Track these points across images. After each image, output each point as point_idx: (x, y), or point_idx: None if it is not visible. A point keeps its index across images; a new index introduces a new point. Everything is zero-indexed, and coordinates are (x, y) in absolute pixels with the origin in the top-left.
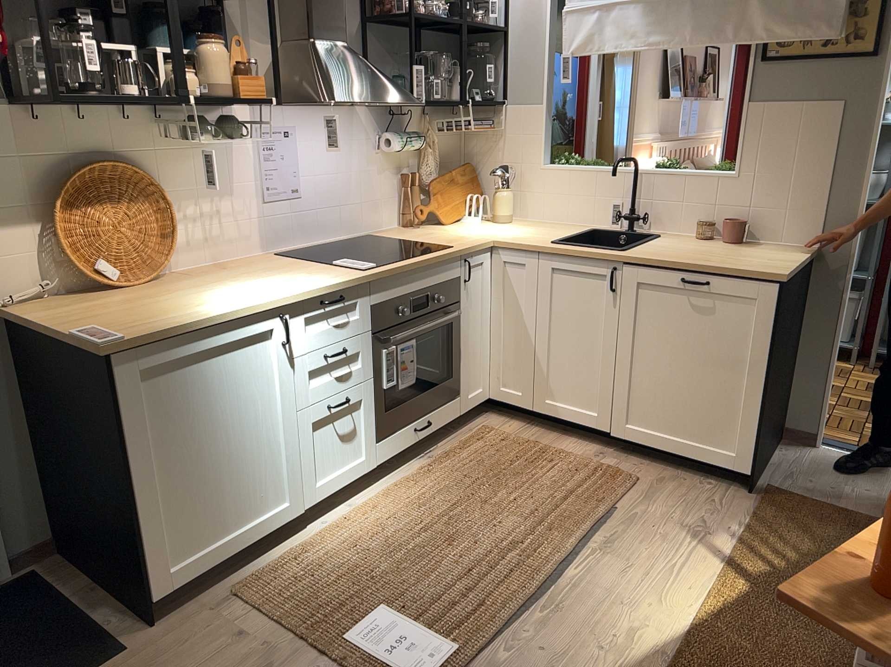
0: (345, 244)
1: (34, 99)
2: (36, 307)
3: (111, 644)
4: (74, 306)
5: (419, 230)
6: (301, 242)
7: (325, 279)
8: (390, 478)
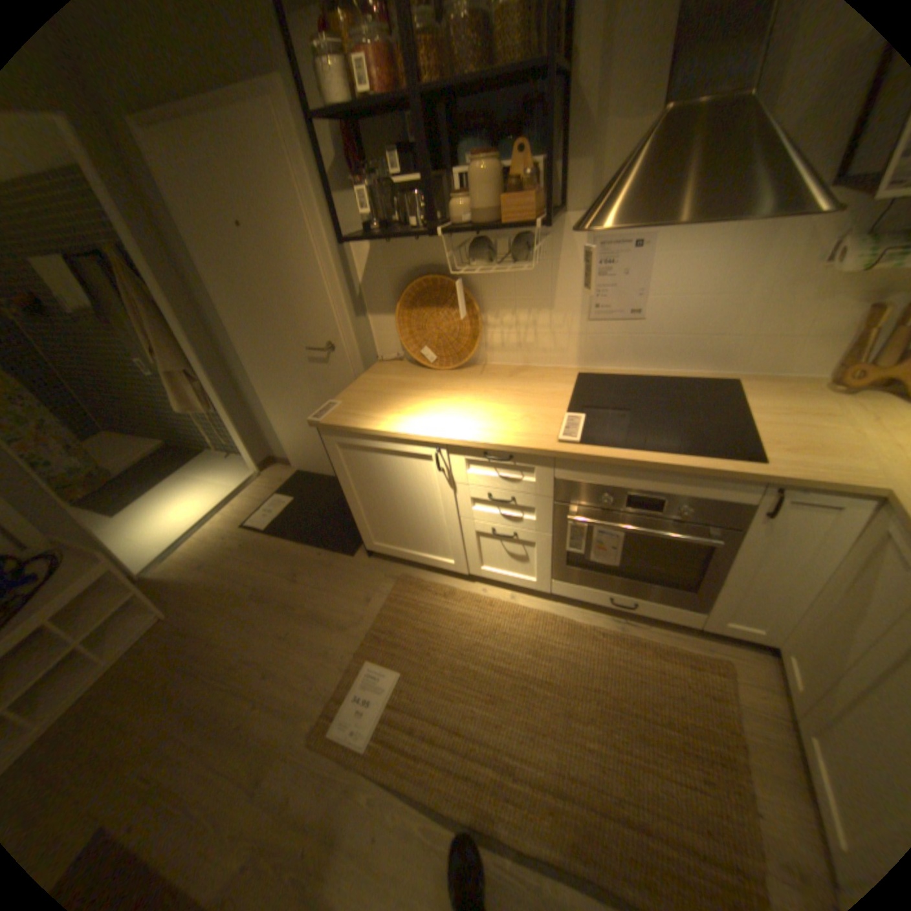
0: (702, 380)
1: (385, 225)
2: (384, 366)
3: (353, 548)
4: (389, 374)
5: (833, 399)
6: (630, 365)
7: (507, 433)
8: (566, 607)
